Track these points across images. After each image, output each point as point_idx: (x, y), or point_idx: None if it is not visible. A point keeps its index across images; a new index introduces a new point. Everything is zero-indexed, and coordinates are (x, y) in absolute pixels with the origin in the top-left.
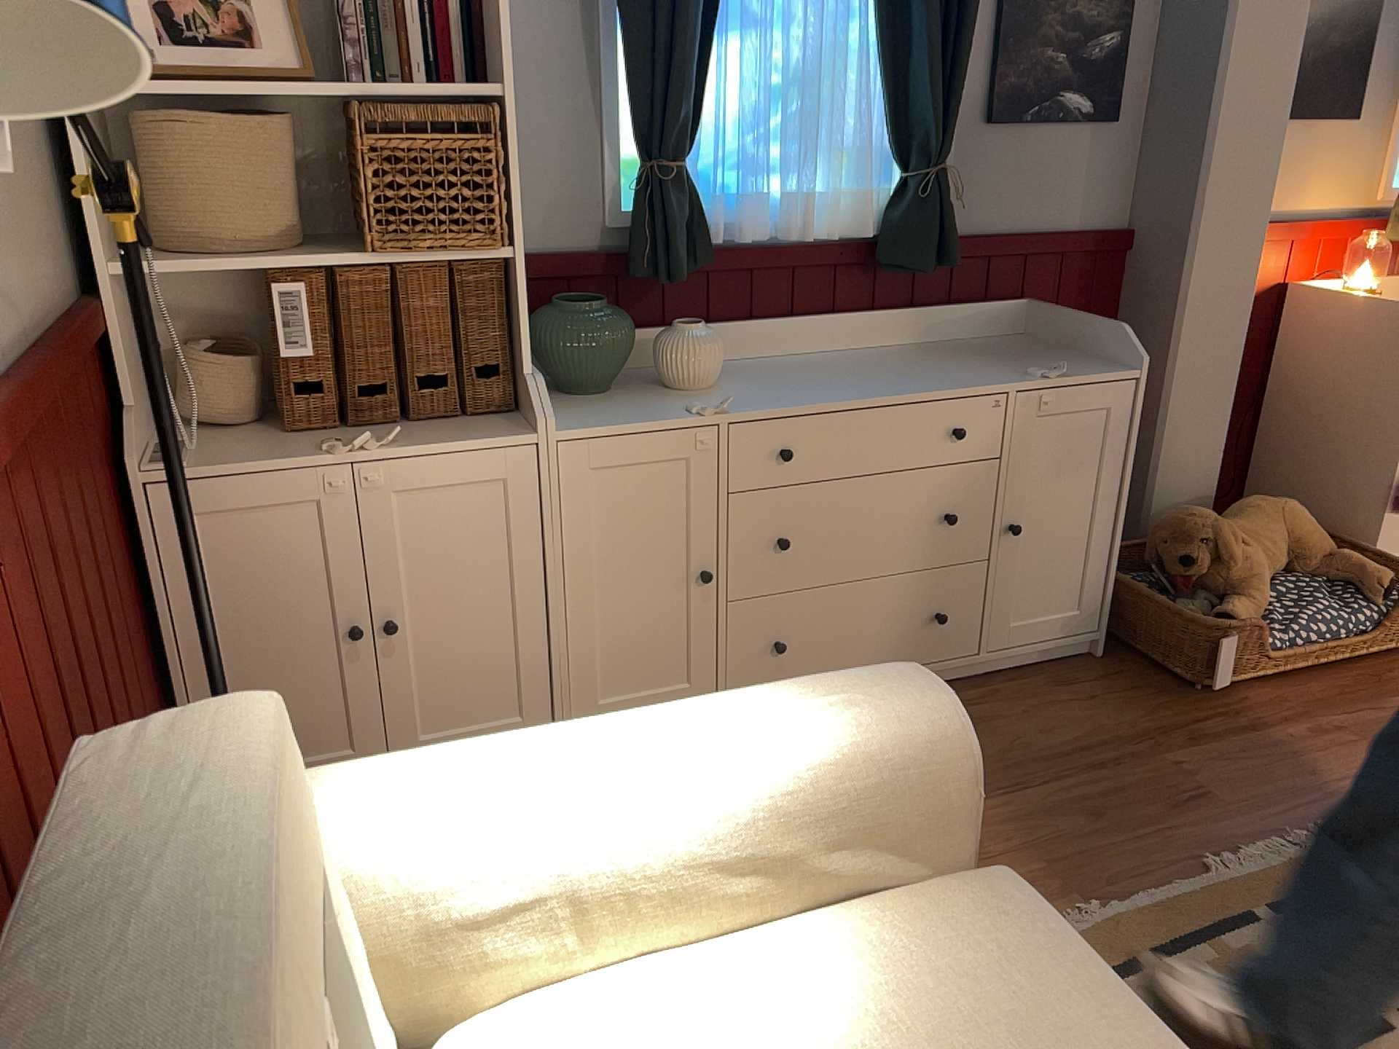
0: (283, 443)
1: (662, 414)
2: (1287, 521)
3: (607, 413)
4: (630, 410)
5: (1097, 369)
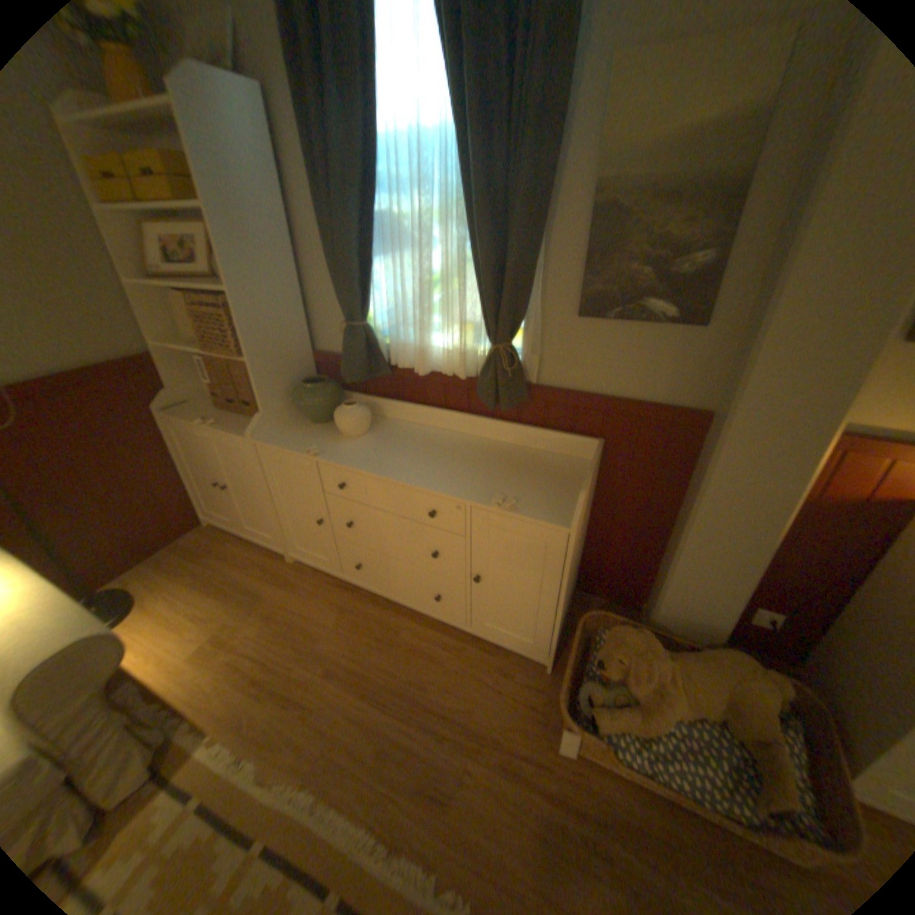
0: (206, 411)
1: (301, 446)
2: (735, 694)
3: (291, 437)
4: (300, 439)
5: (547, 514)
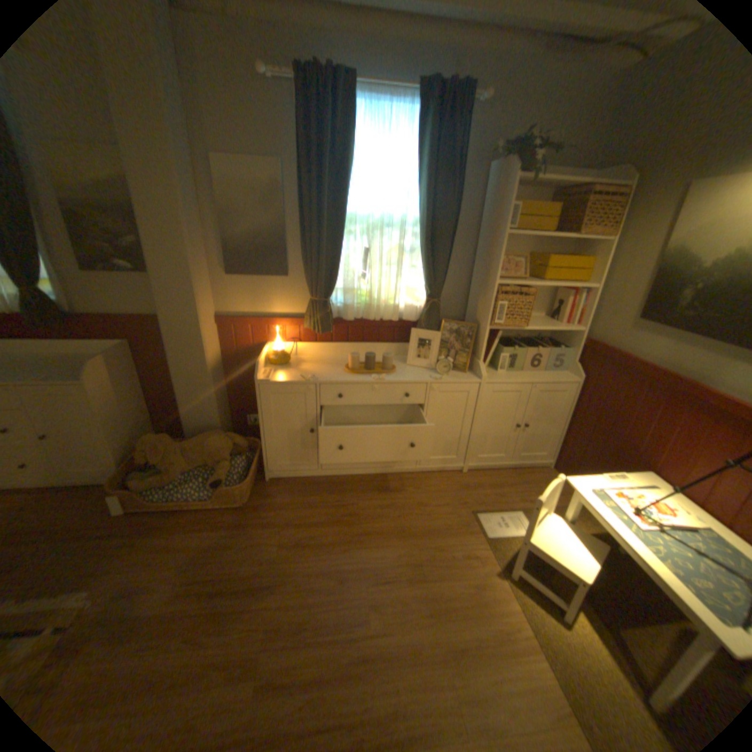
0: None
1: None
2: (204, 446)
3: None
4: None
5: (70, 379)
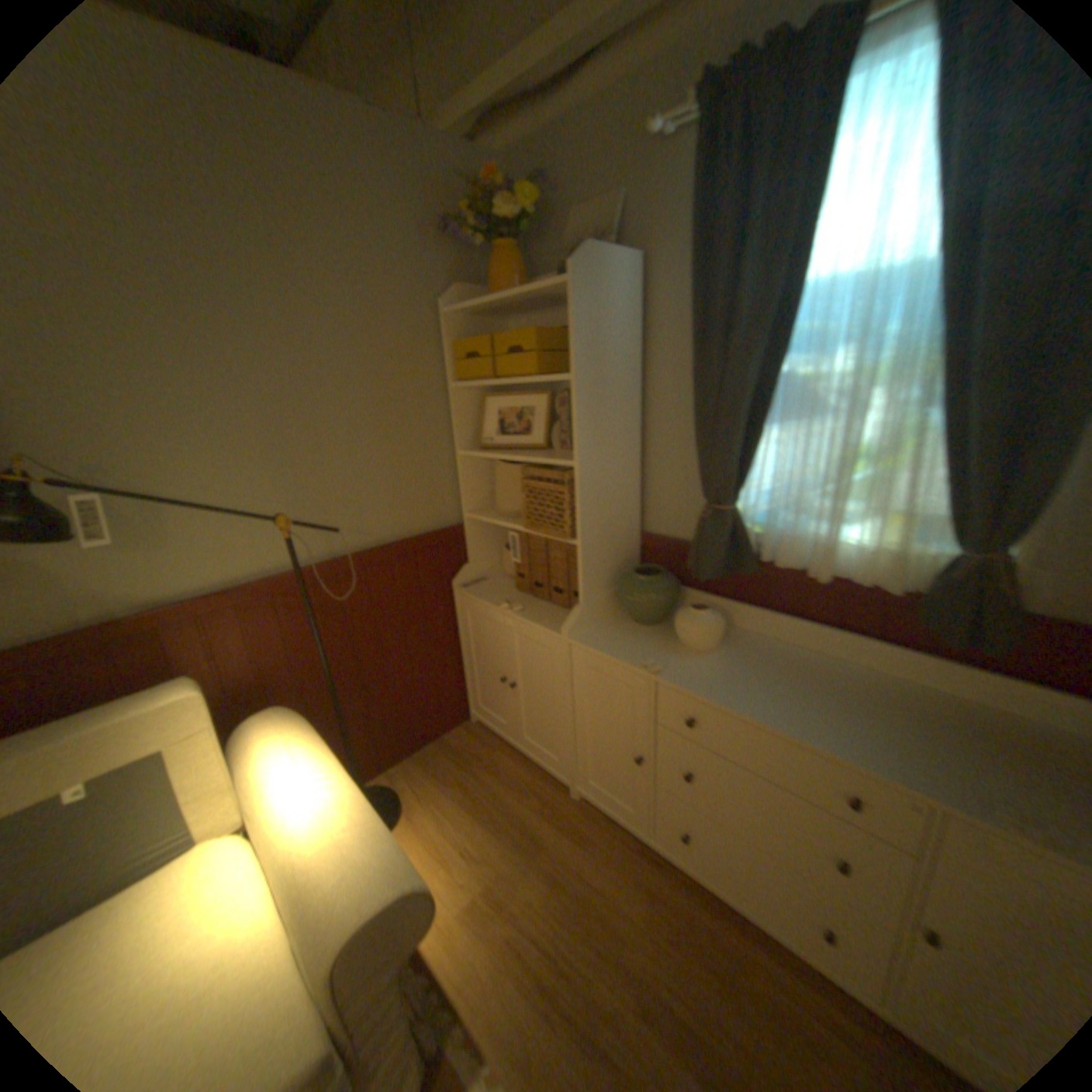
0: (508, 592)
1: (633, 656)
2: None
3: (617, 640)
4: (629, 645)
5: None
